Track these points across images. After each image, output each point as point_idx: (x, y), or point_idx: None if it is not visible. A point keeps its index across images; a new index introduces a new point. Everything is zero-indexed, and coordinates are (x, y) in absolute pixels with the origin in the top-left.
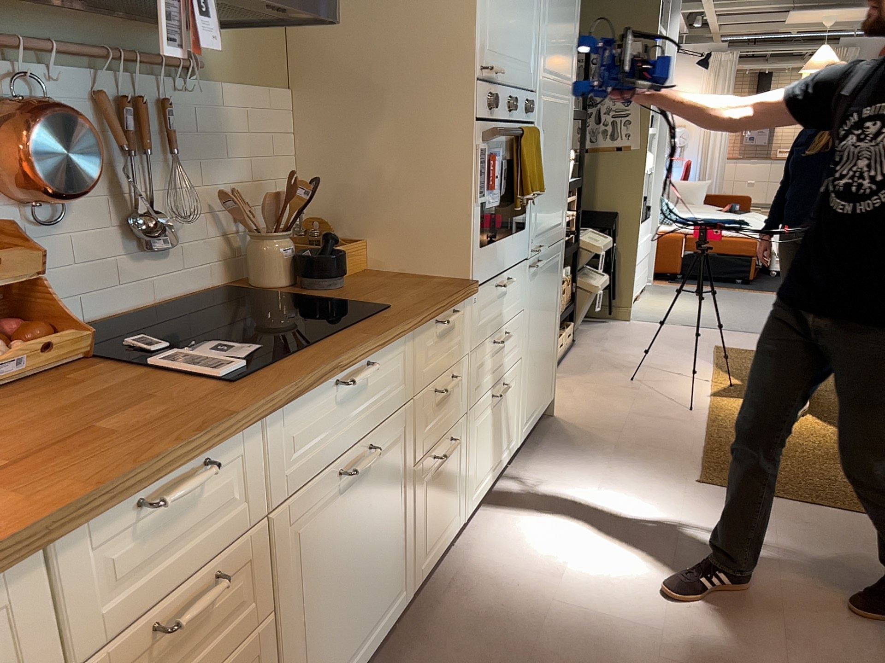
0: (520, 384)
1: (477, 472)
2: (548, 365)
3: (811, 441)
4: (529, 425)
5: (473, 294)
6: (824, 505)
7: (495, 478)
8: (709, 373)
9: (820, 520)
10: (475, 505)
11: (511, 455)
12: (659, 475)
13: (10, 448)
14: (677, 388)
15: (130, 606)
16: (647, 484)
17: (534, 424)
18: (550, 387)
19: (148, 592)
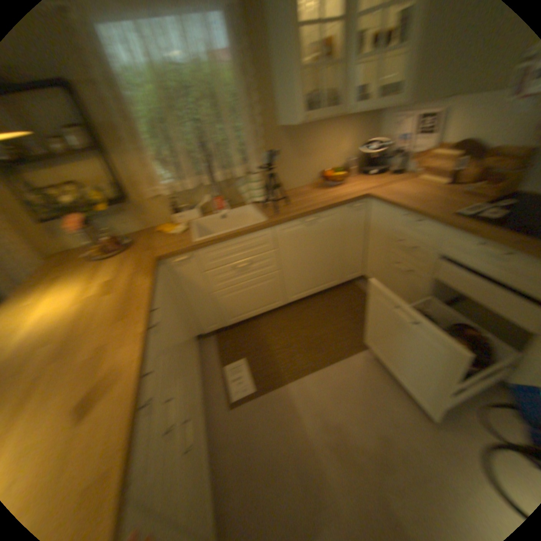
0: None
1: None
2: None
3: None
4: None
5: None
6: None
7: None
8: None
9: None
10: None
11: None
12: None
13: (421, 196)
14: None
15: (397, 231)
16: None
17: None
18: None
19: (401, 232)
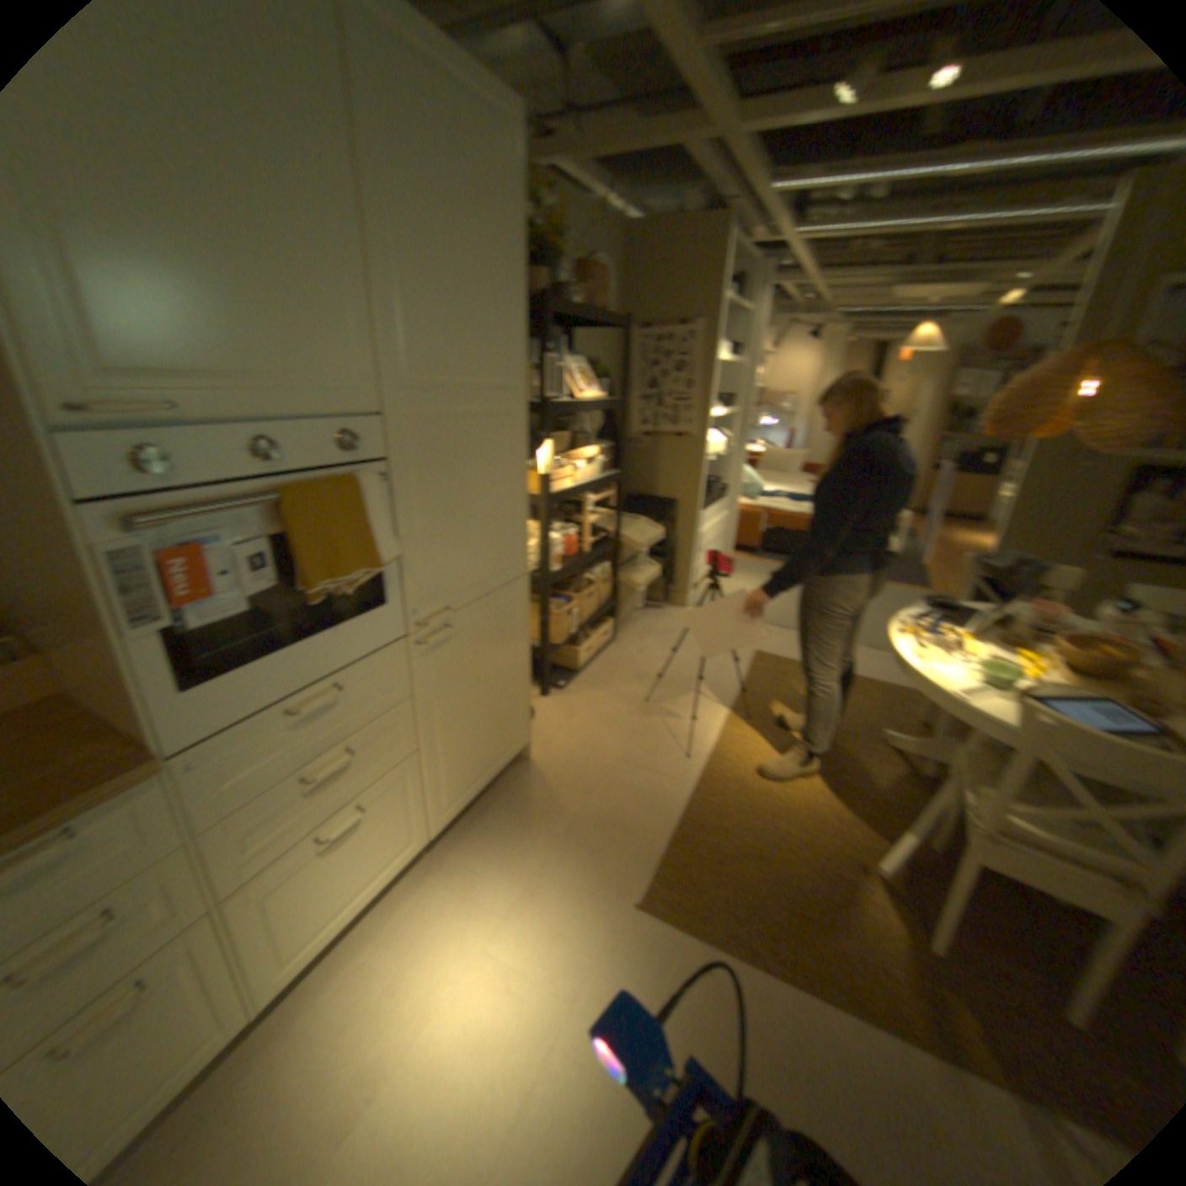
0: (421, 778)
1: (280, 949)
2: (505, 720)
3: (809, 832)
4: (460, 803)
5: (136, 785)
6: (784, 981)
7: (355, 914)
8: (734, 696)
9: (768, 1017)
10: (289, 981)
11: (407, 862)
12: (596, 890)
13: None
14: (690, 719)
15: None
16: (572, 911)
17: (474, 795)
18: (516, 737)
19: None
